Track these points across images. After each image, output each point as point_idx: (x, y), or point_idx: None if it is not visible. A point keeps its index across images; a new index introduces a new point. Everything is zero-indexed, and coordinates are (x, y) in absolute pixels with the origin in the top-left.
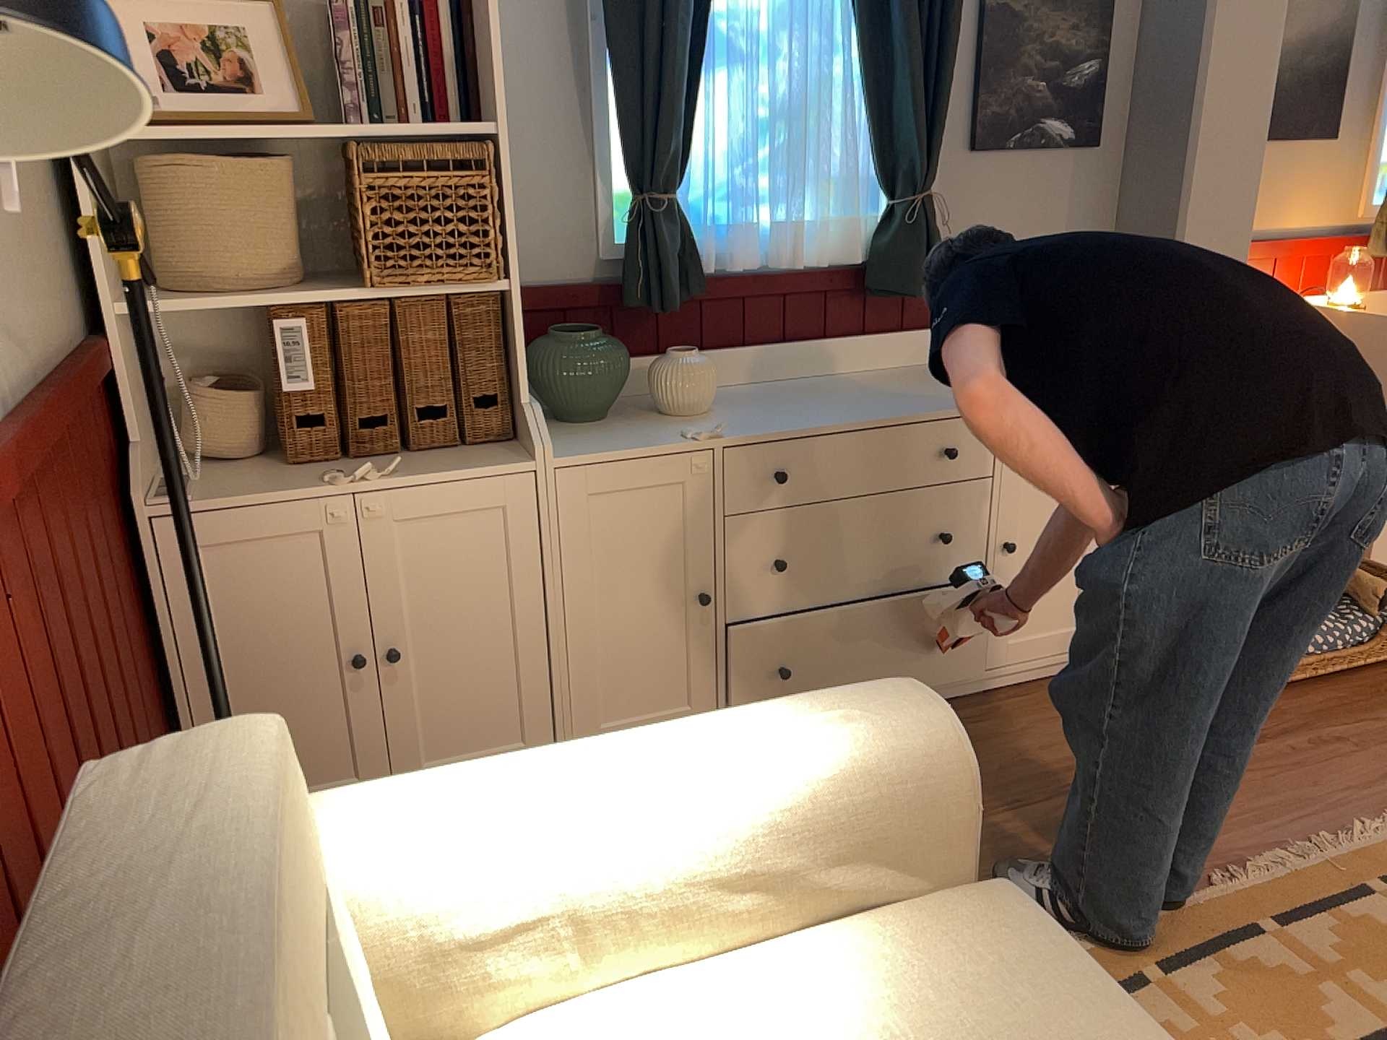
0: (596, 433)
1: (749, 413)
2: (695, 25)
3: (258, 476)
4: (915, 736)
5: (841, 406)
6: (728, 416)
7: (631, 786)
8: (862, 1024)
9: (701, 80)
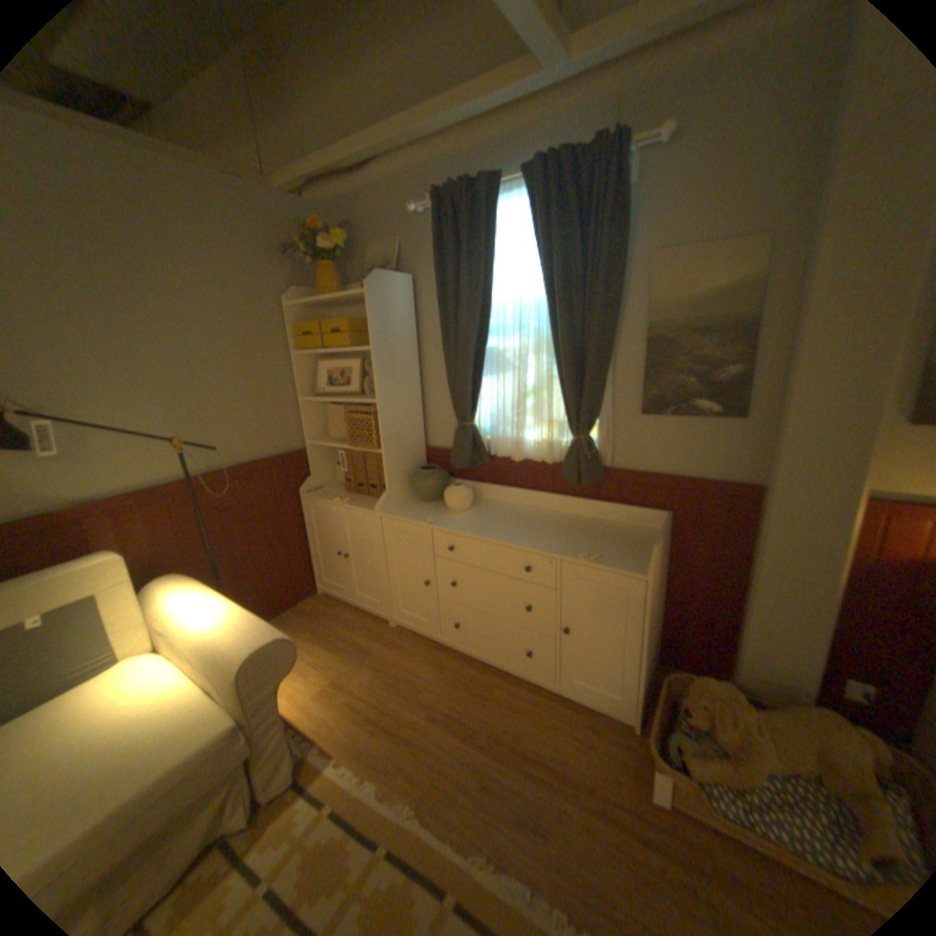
0: (415, 507)
1: (469, 517)
2: (475, 359)
3: (335, 492)
4: (235, 653)
5: (500, 528)
6: (461, 516)
7: (194, 616)
8: (148, 715)
9: (484, 379)
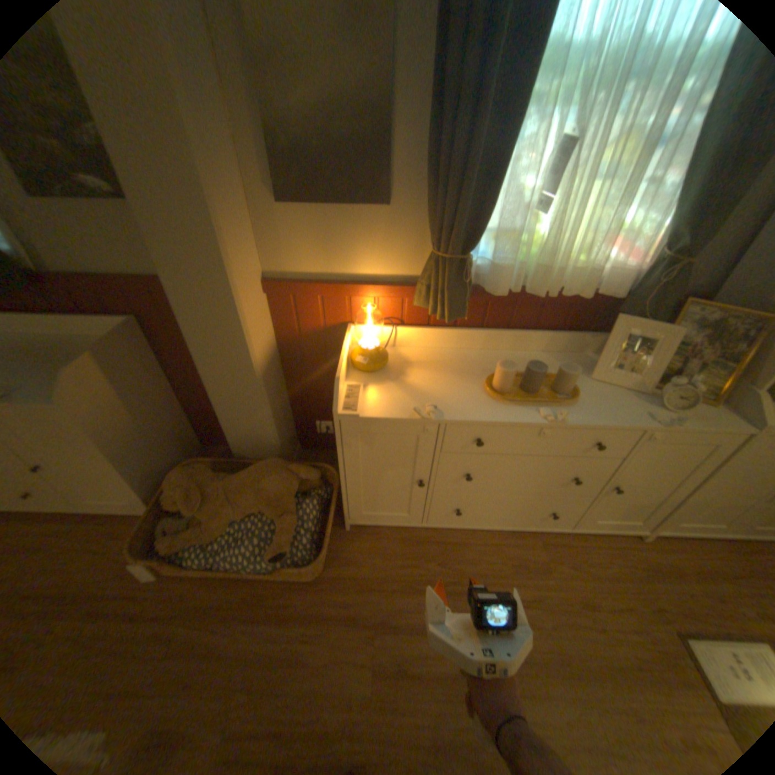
0: None
1: None
2: None
3: None
4: None
5: None
6: None
7: None
8: None
9: None
